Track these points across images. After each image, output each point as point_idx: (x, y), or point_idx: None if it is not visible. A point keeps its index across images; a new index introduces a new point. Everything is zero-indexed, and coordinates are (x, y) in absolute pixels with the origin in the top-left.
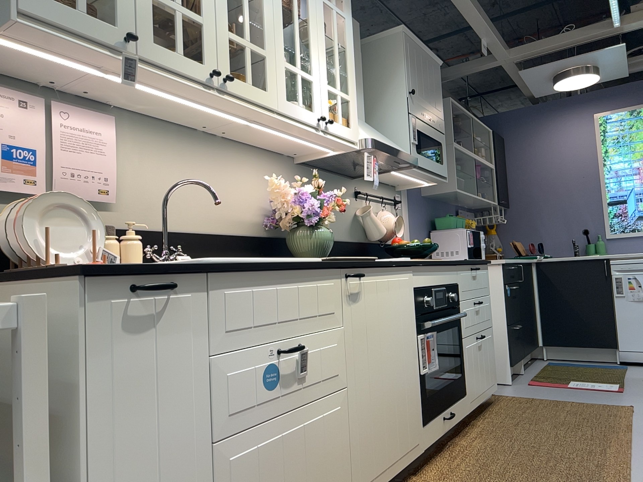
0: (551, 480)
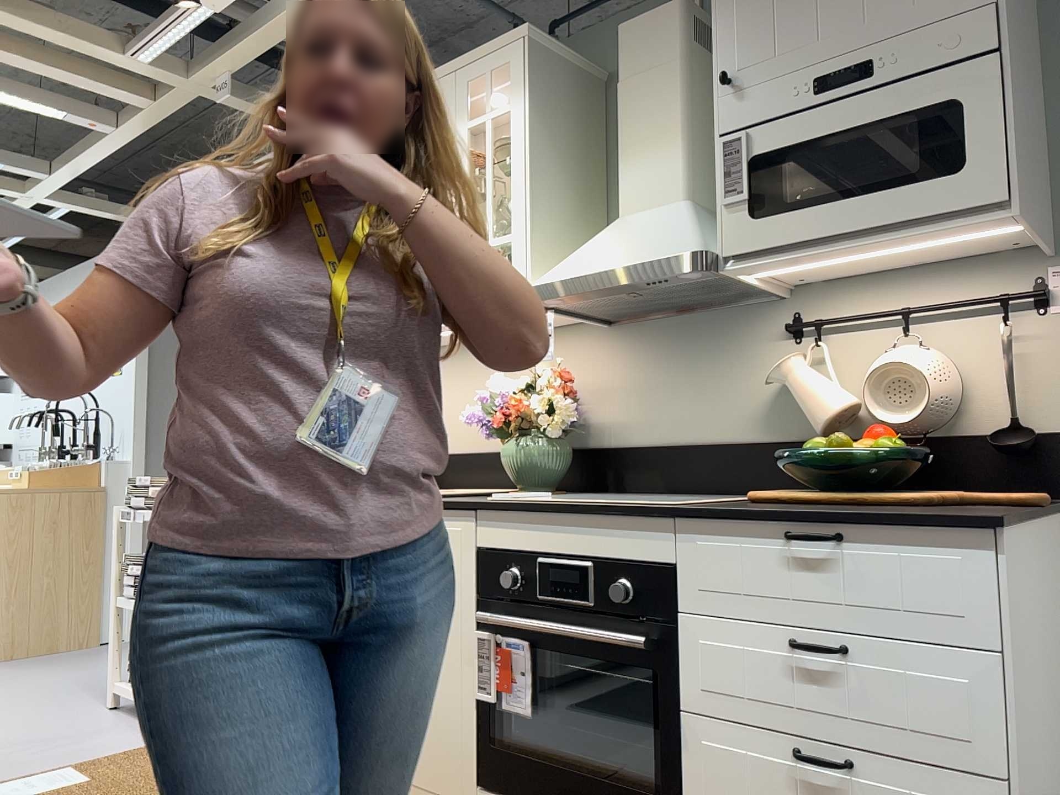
0: None
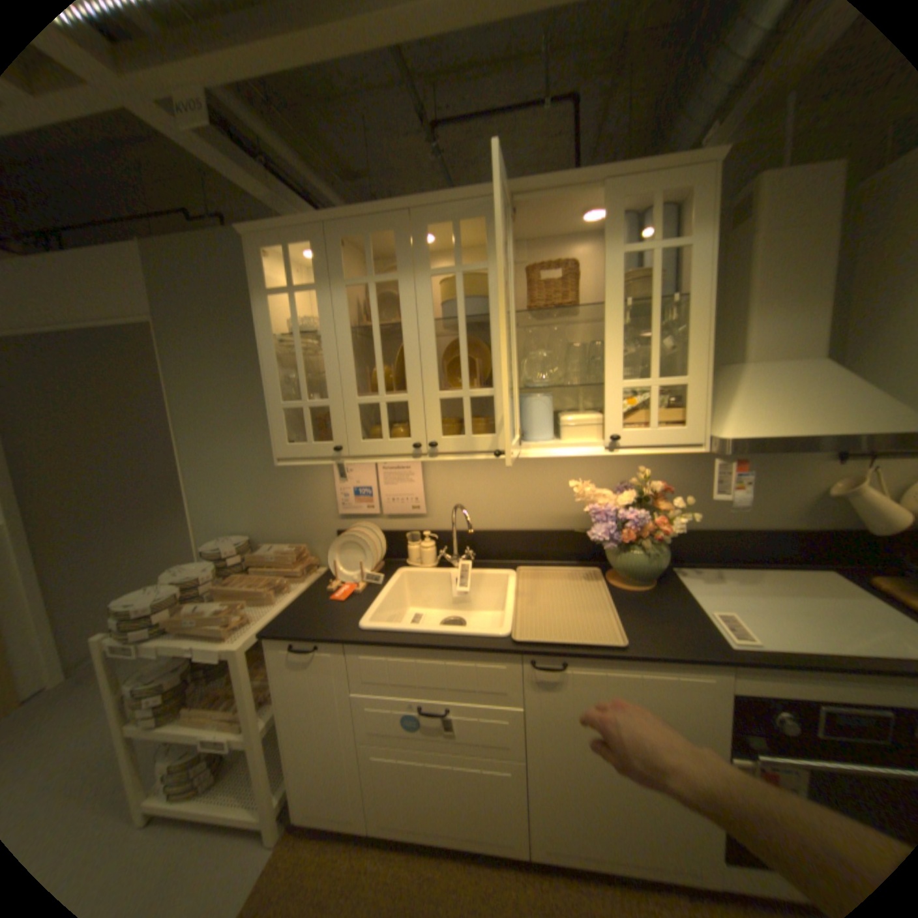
0: None
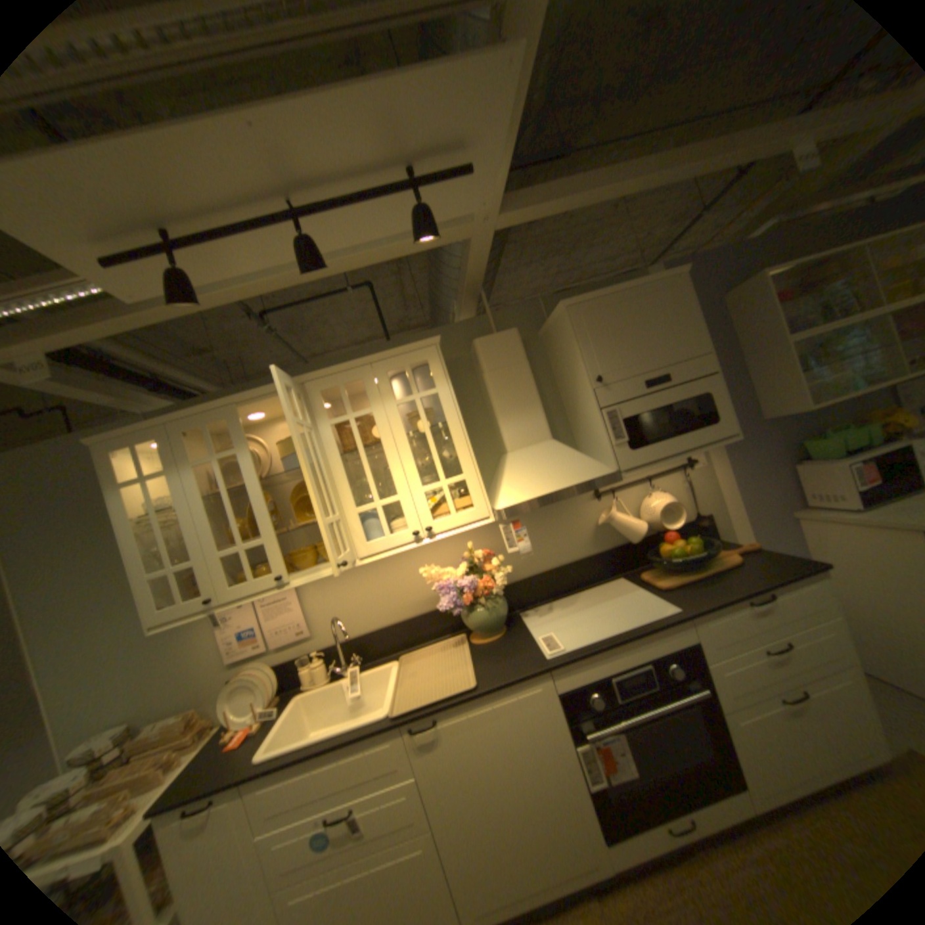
0: None
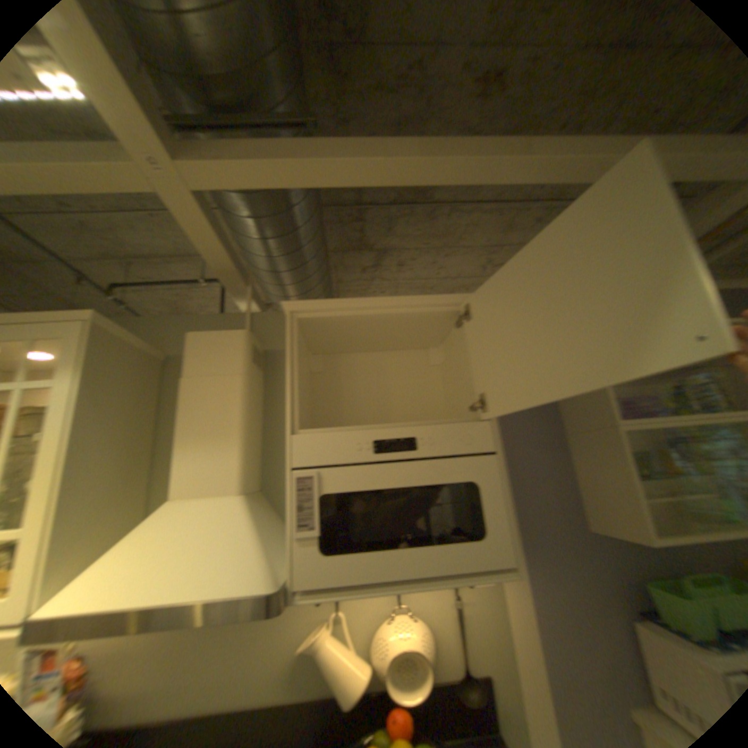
0: None
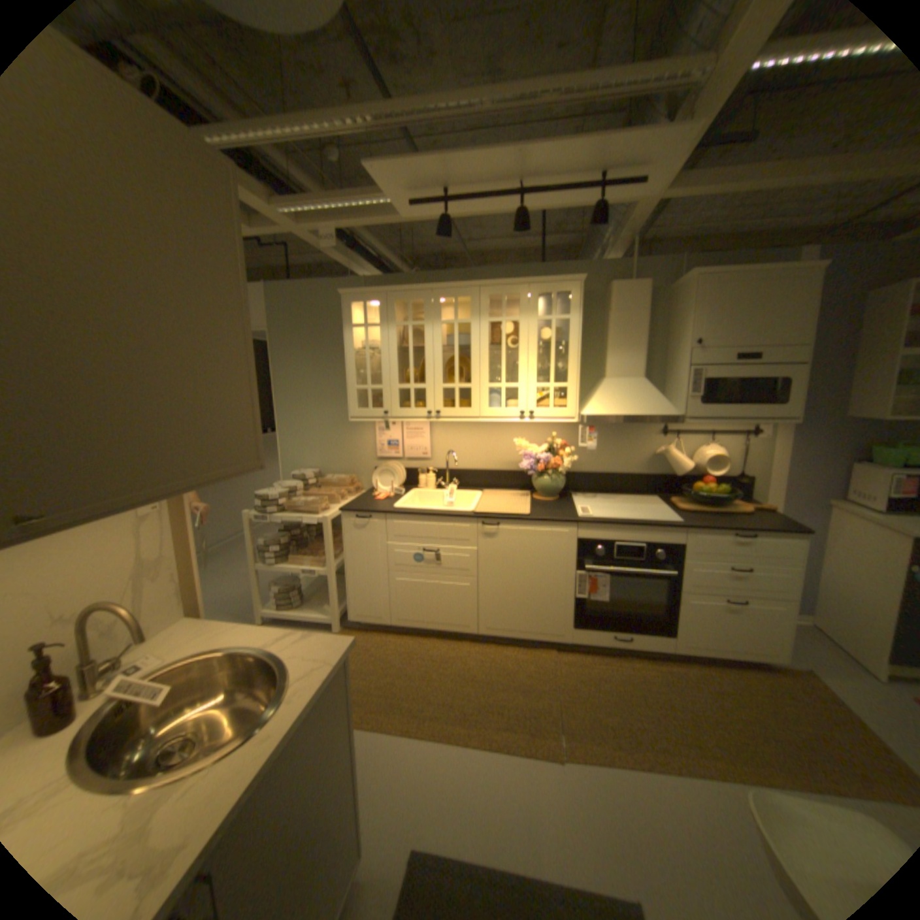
0: (609, 720)
